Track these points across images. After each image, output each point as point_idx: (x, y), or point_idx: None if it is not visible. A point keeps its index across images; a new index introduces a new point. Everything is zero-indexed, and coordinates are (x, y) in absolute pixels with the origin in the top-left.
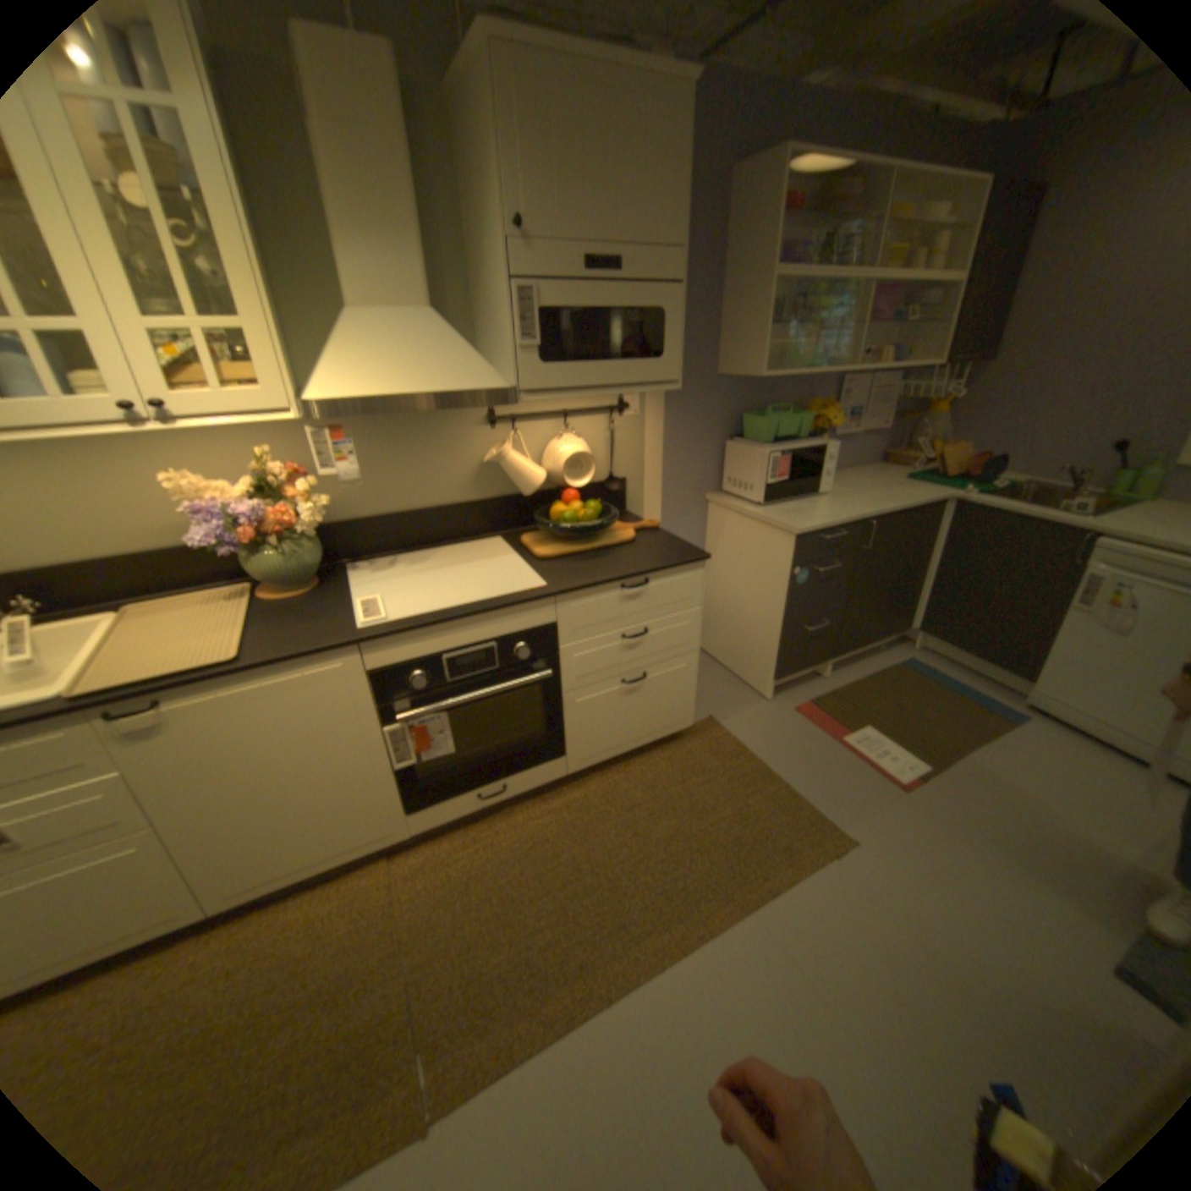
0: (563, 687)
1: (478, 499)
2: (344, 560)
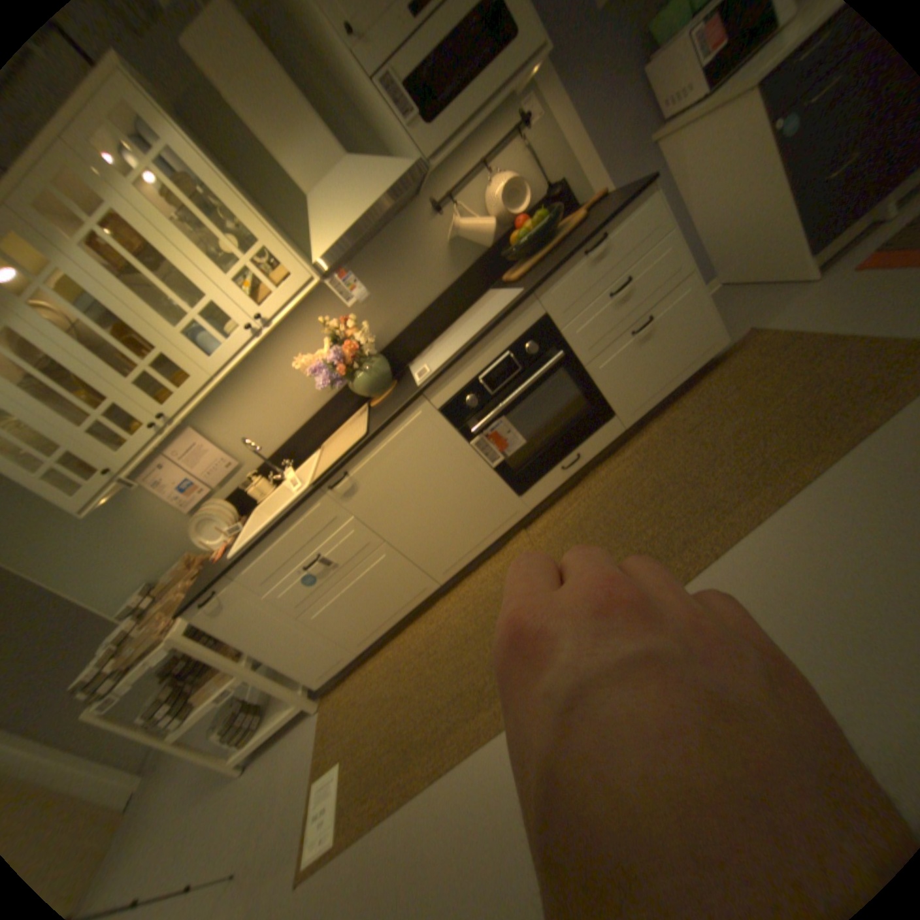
0: (582, 360)
1: (462, 272)
2: (408, 364)
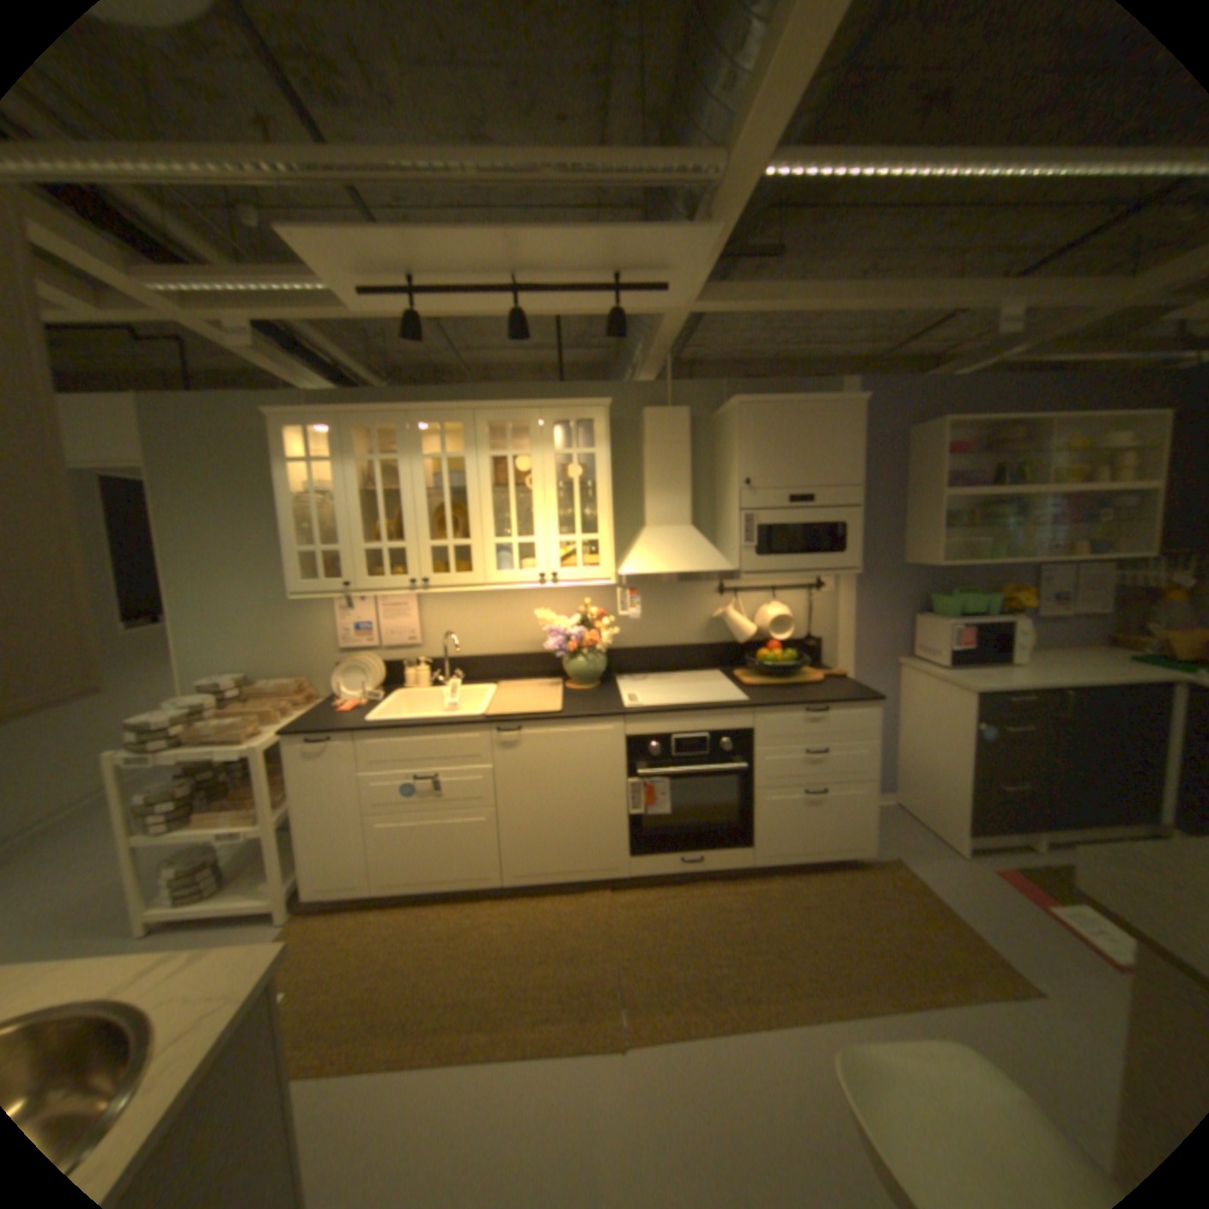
0: (756, 784)
1: (706, 643)
2: (615, 674)
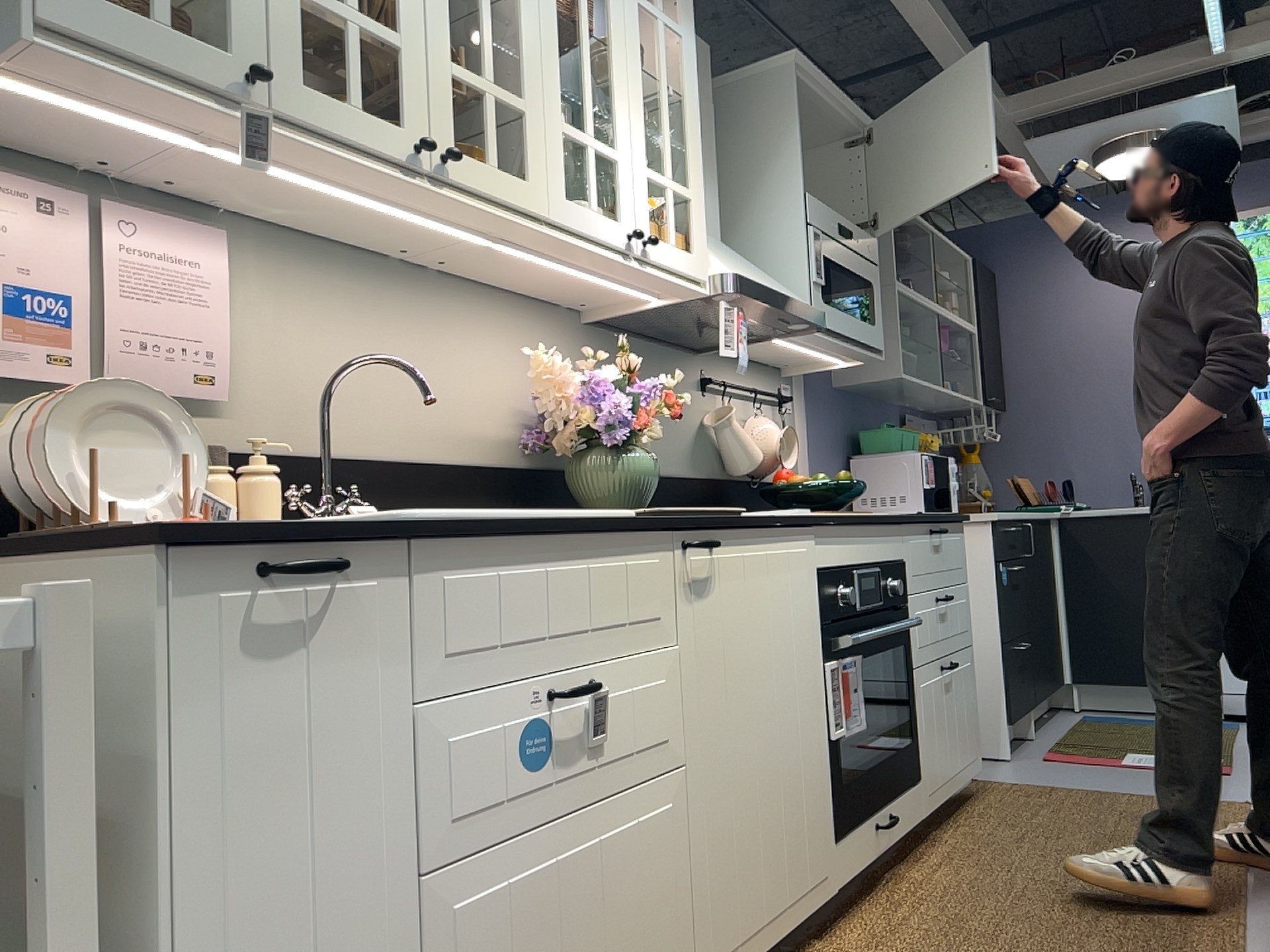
0: (914, 657)
1: (697, 476)
2: None
